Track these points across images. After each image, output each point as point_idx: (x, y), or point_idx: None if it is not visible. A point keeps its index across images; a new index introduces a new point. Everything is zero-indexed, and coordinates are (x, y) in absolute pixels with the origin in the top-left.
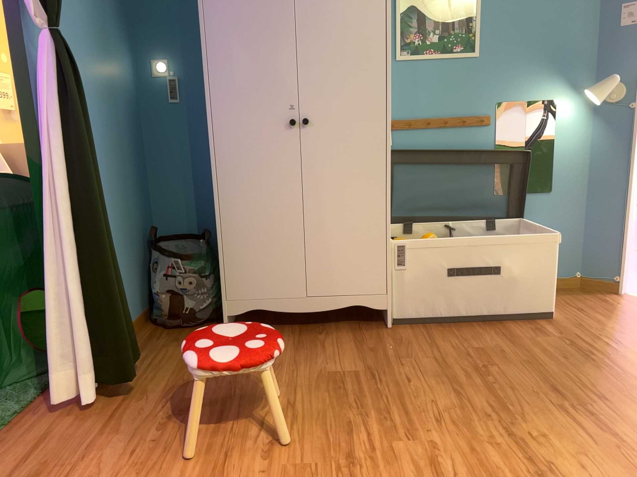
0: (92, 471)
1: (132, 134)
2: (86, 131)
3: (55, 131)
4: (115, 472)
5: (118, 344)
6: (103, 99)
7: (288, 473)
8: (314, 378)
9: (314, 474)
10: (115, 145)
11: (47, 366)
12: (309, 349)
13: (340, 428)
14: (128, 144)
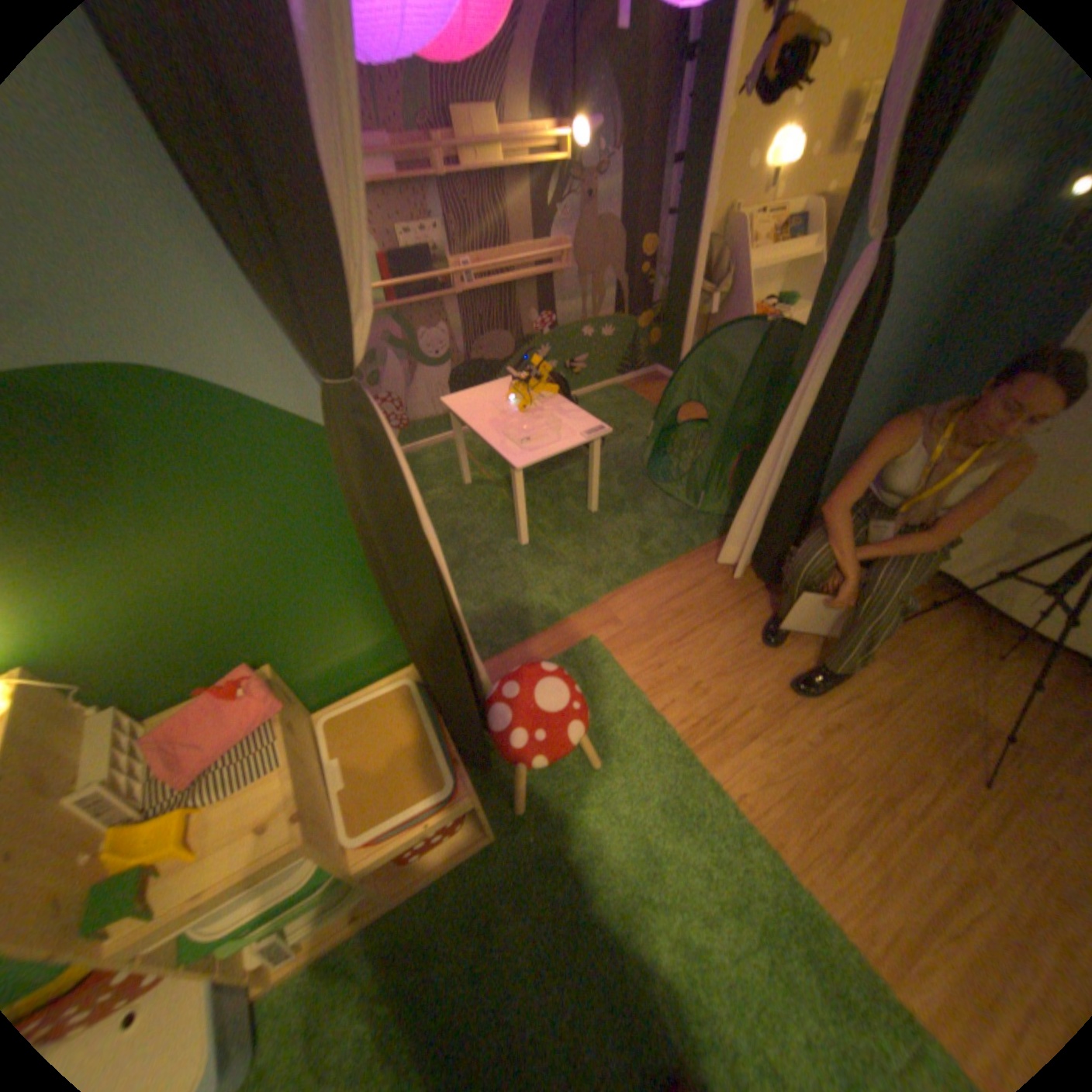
0: (712, 645)
1: (949, 299)
2: (862, 364)
3: (827, 363)
4: (725, 659)
5: (785, 549)
6: (927, 269)
7: (838, 775)
8: (949, 705)
9: (858, 795)
10: (910, 325)
11: (725, 540)
12: (978, 666)
13: (923, 780)
14: (932, 317)
